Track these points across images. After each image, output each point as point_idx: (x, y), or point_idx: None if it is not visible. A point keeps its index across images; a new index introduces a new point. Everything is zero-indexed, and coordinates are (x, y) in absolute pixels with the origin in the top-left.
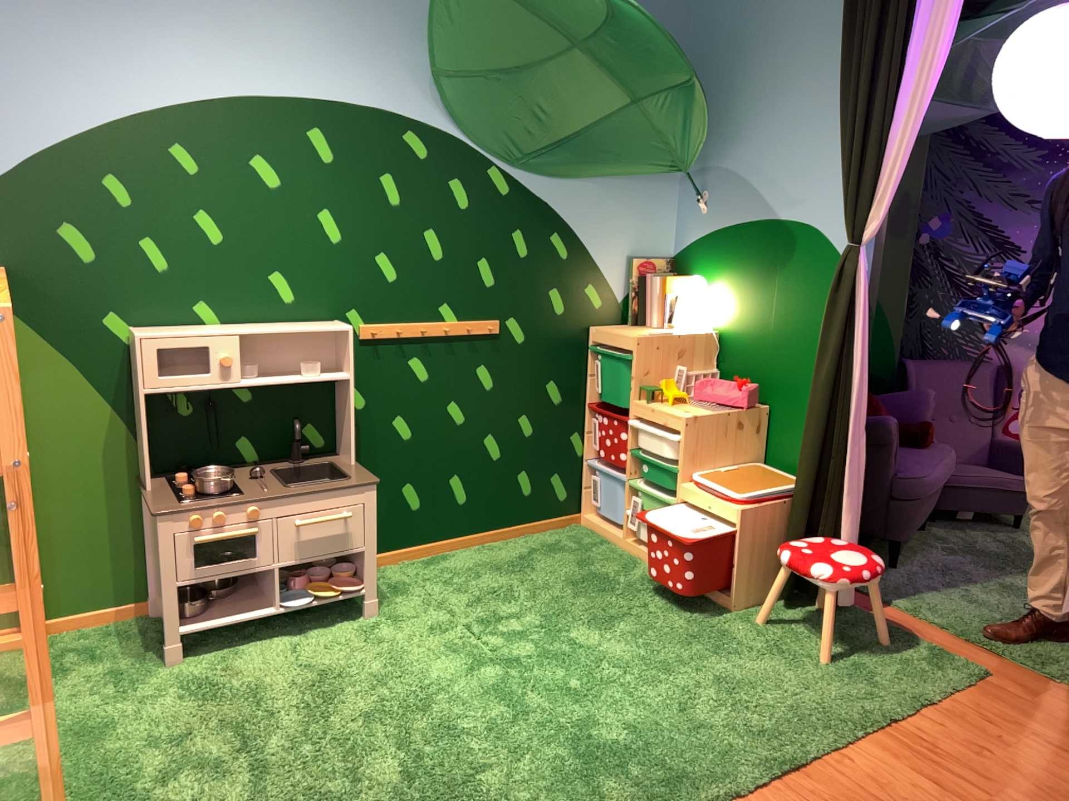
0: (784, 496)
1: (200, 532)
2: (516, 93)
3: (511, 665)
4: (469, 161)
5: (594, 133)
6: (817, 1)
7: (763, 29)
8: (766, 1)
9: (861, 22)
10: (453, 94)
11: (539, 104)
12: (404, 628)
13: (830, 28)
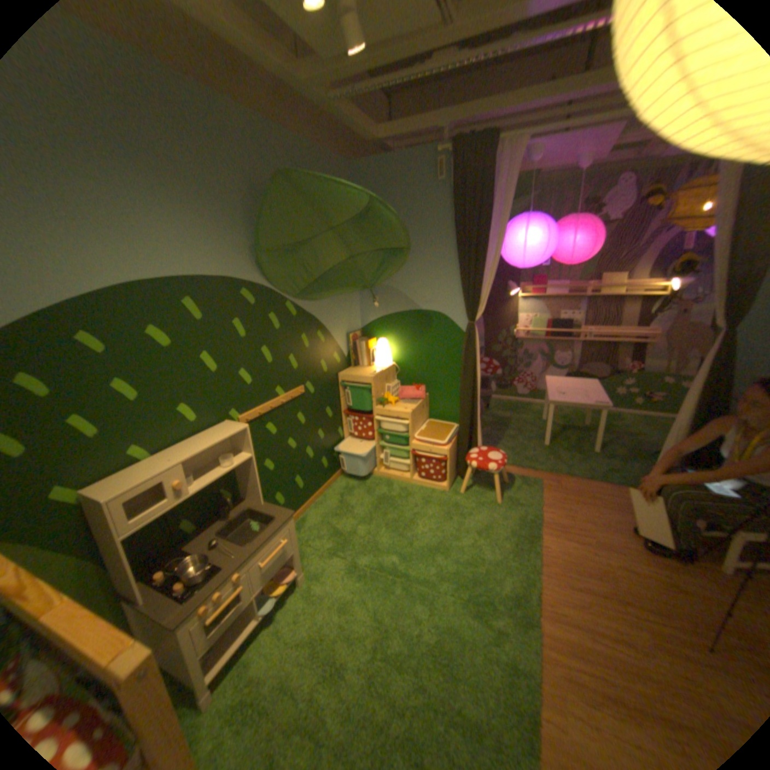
0: (457, 436)
1: (200, 621)
2: (297, 254)
3: (398, 579)
4: (274, 298)
5: (331, 272)
6: (433, 201)
7: (402, 213)
8: (402, 198)
9: (473, 216)
10: (266, 258)
11: (308, 259)
12: (326, 587)
13: (443, 215)
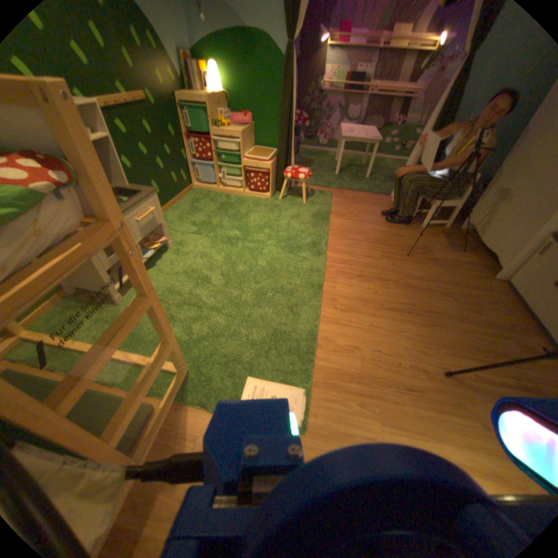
0: (275, 156)
1: None
2: None
3: (238, 240)
4: None
5: None
6: None
7: None
8: None
9: None
10: None
11: None
12: (188, 247)
13: None
